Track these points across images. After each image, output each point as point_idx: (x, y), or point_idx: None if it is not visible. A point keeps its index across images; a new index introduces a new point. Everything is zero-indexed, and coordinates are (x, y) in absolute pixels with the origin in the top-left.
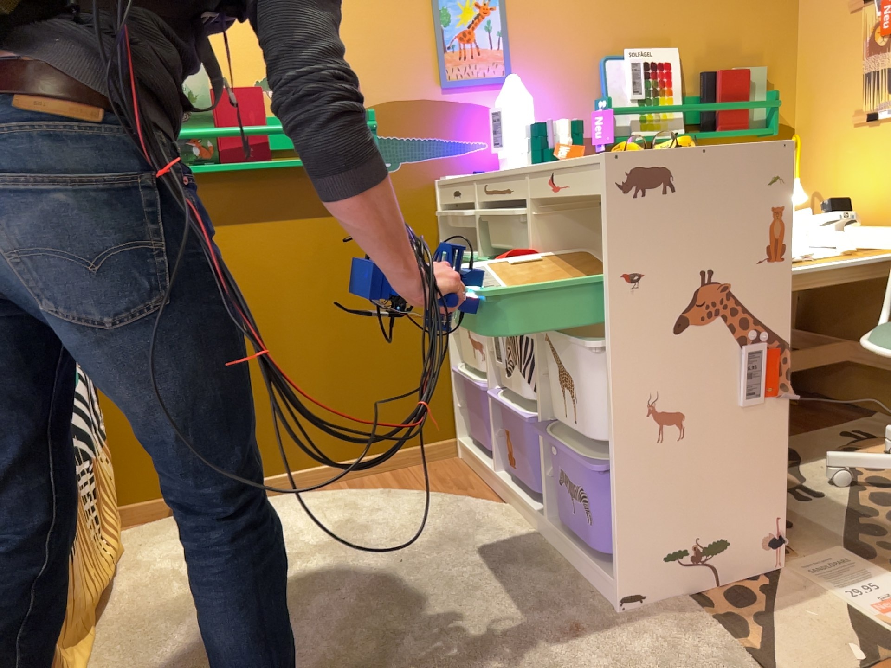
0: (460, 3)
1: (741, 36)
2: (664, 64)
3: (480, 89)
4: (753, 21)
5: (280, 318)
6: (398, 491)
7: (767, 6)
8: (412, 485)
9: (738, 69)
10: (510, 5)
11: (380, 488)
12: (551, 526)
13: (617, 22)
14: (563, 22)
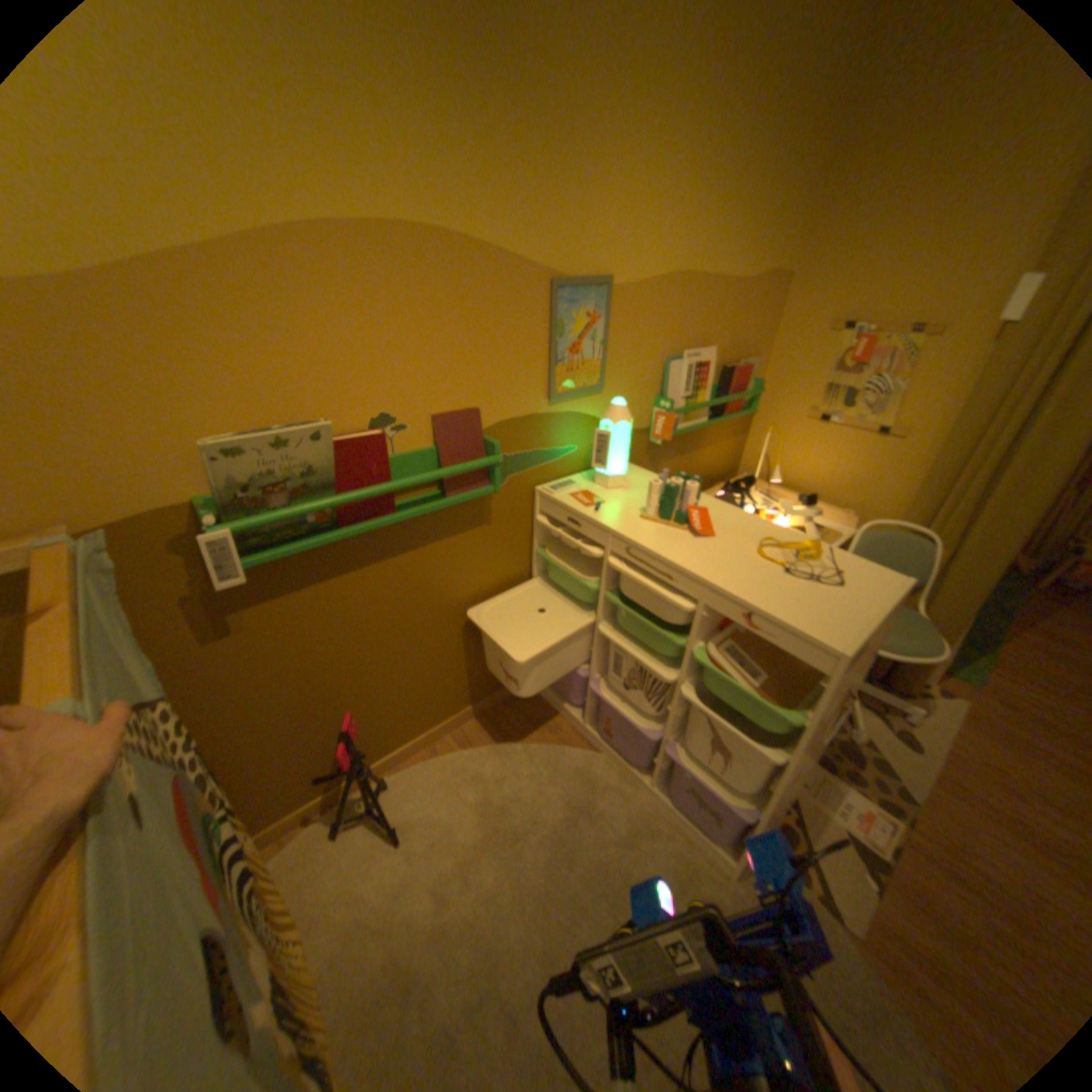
0: (575, 313)
1: (750, 331)
2: (706, 363)
3: (579, 398)
4: (760, 317)
5: (397, 640)
6: (507, 747)
7: (770, 304)
8: (512, 733)
9: (746, 363)
10: (612, 311)
11: (488, 743)
12: (660, 793)
13: (683, 323)
14: (648, 326)
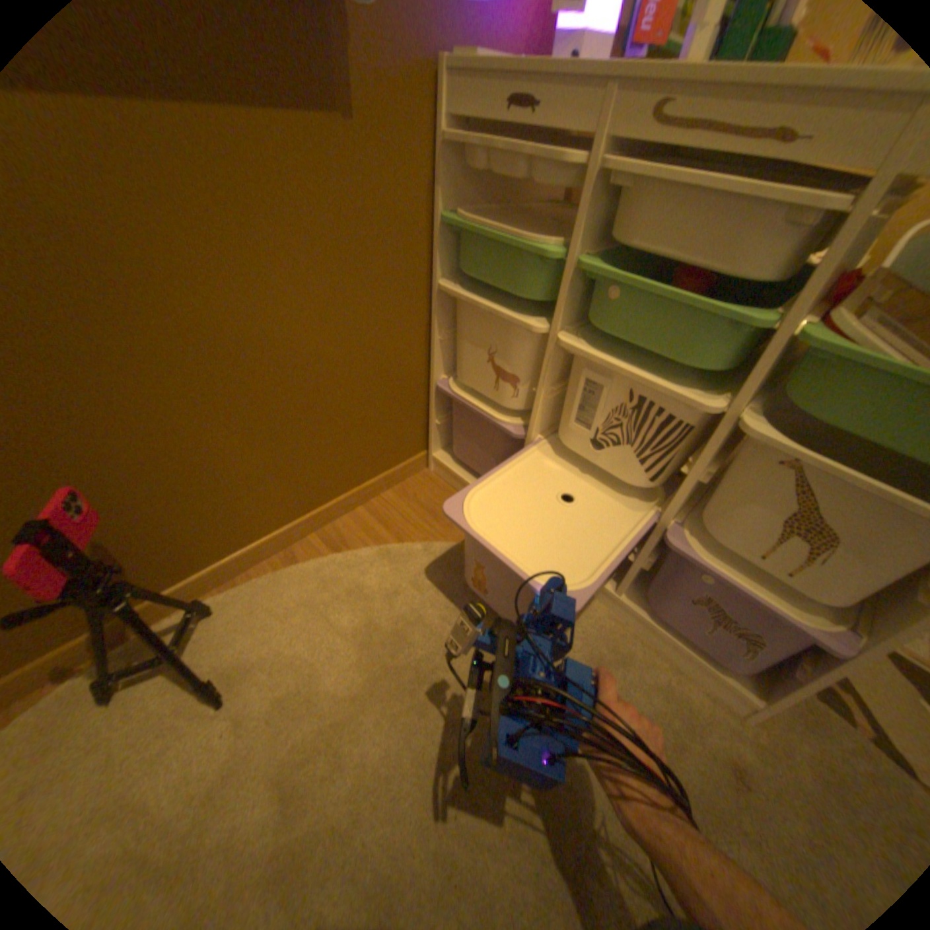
0: None
1: None
2: None
3: None
4: None
5: (173, 348)
6: (401, 546)
7: None
8: (407, 527)
9: None
10: None
11: (374, 542)
12: (630, 601)
13: None
14: None
